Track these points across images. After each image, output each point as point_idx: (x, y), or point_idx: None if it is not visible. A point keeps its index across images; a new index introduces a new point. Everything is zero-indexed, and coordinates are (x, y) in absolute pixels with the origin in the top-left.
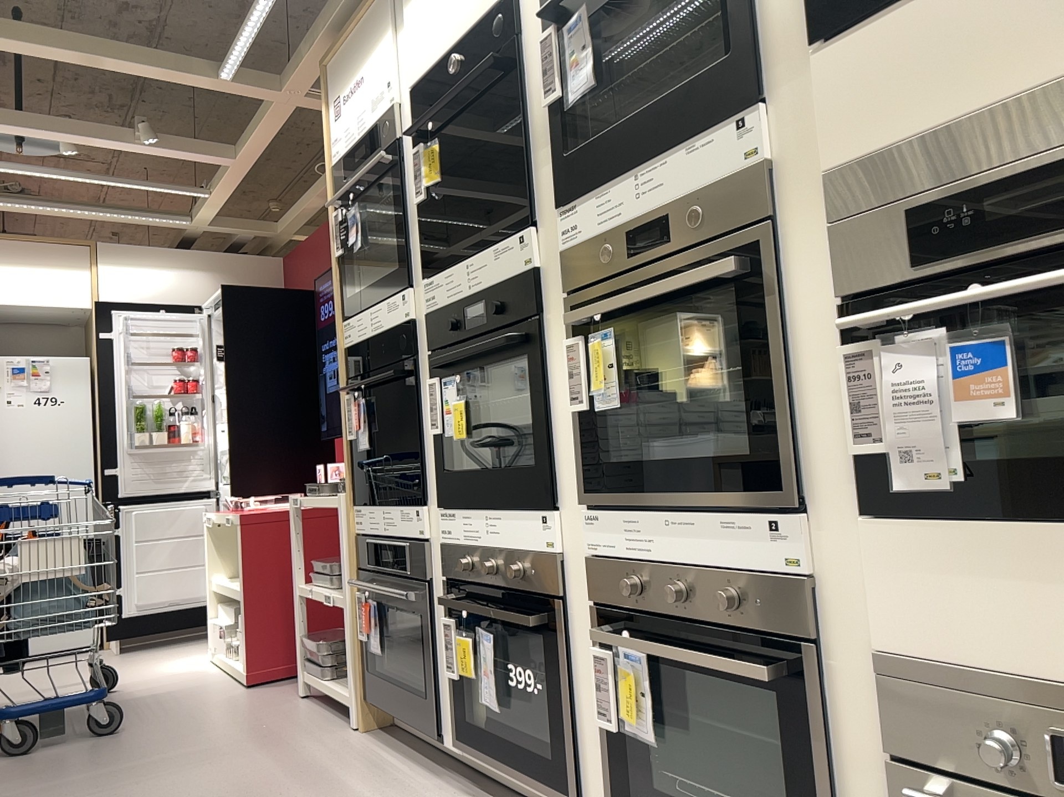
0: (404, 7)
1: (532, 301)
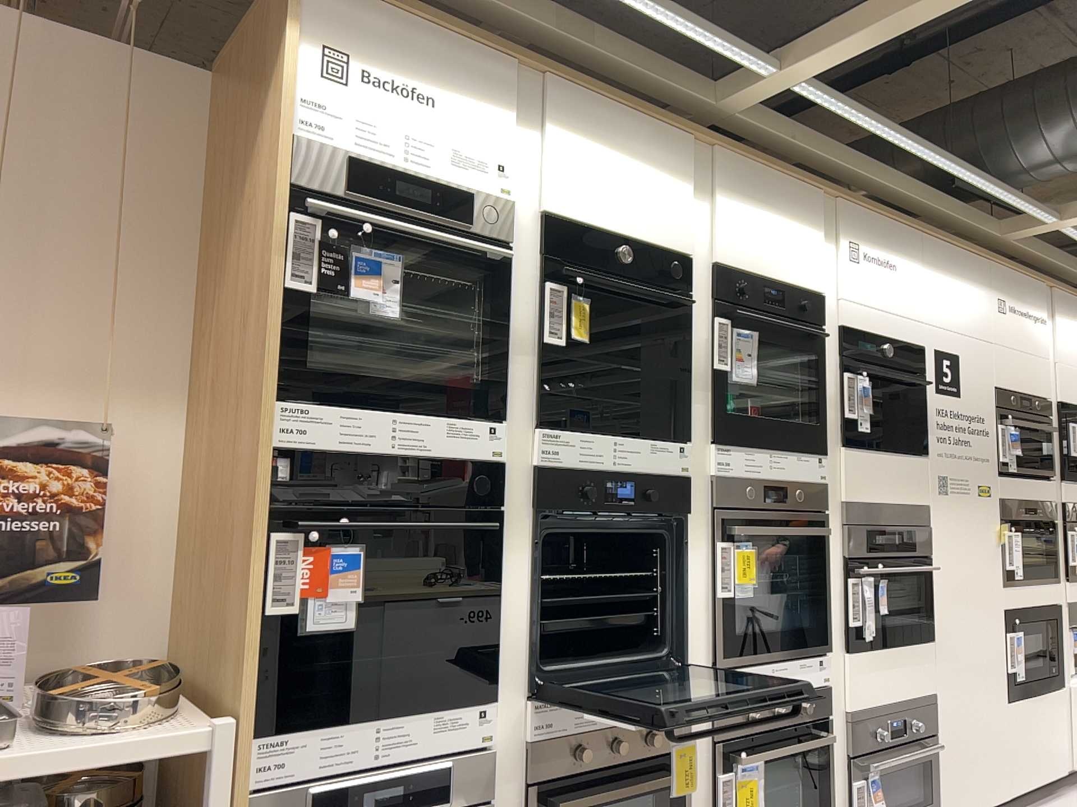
0: (552, 122)
1: (689, 504)
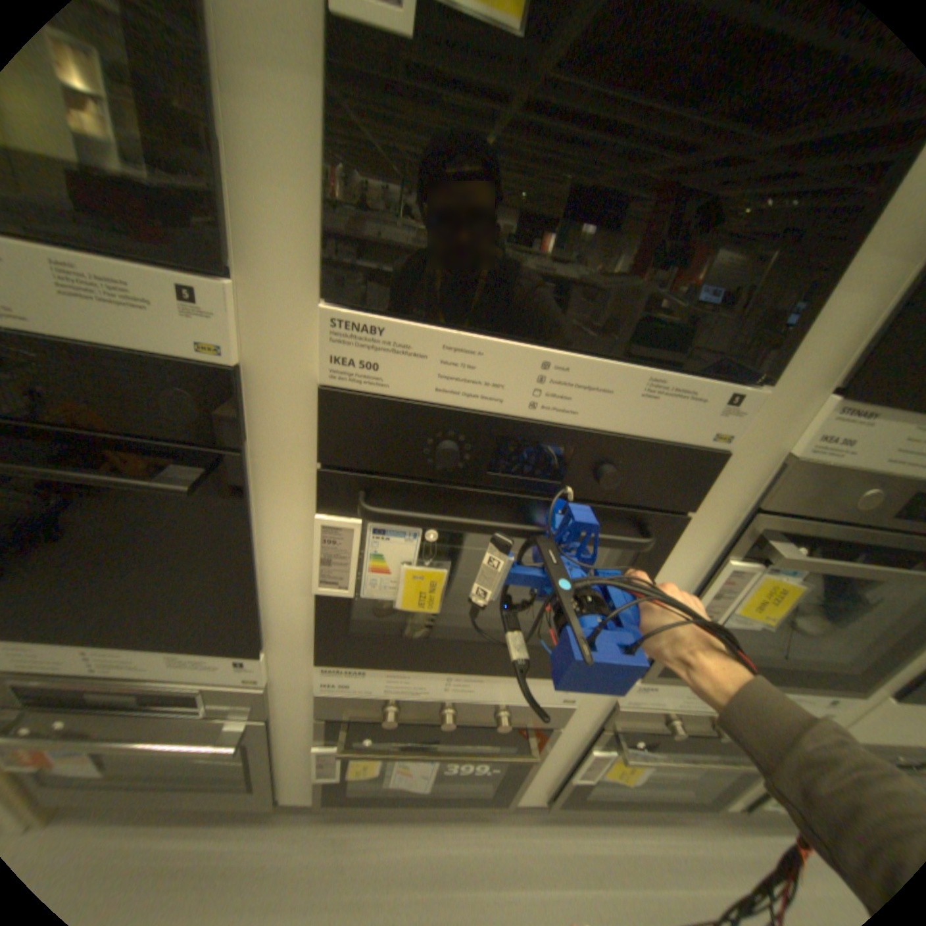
0: None
1: (699, 499)
